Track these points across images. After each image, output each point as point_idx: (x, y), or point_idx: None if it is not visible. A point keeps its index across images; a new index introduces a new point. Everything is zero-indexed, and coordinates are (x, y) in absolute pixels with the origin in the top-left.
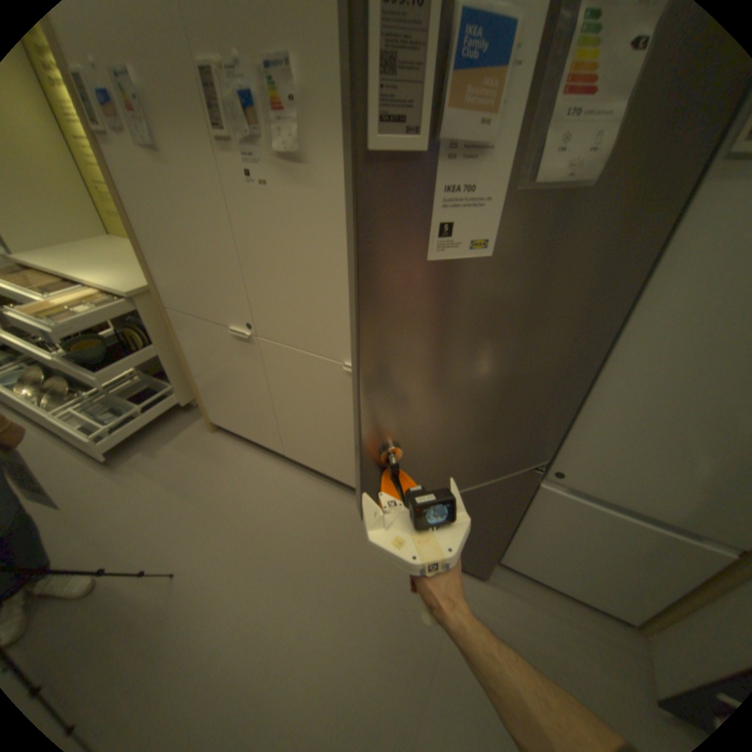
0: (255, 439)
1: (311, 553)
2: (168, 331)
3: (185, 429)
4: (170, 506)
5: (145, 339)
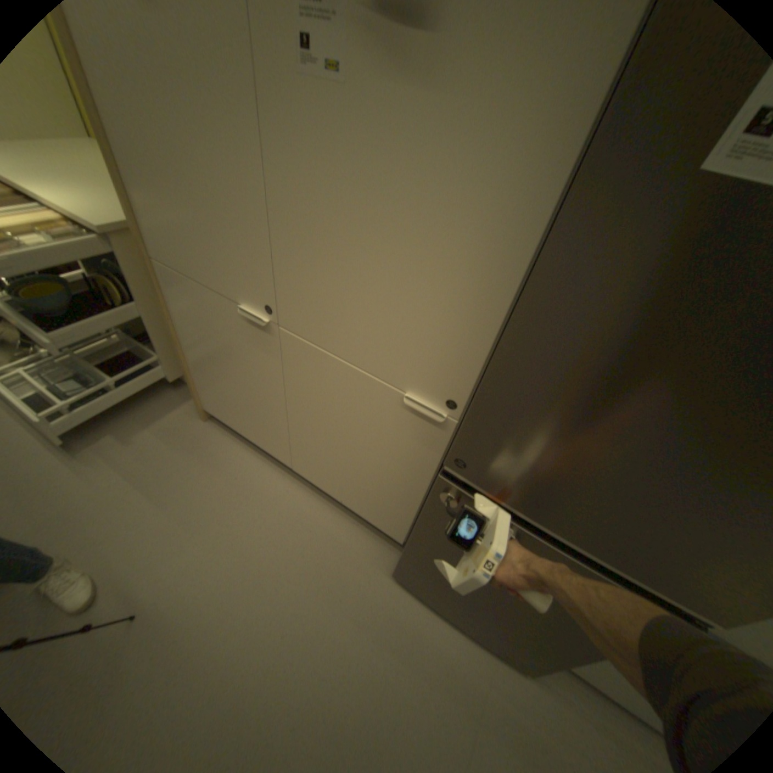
0: (257, 443)
1: (315, 608)
2: (154, 291)
3: (171, 411)
4: (141, 517)
5: (125, 293)
